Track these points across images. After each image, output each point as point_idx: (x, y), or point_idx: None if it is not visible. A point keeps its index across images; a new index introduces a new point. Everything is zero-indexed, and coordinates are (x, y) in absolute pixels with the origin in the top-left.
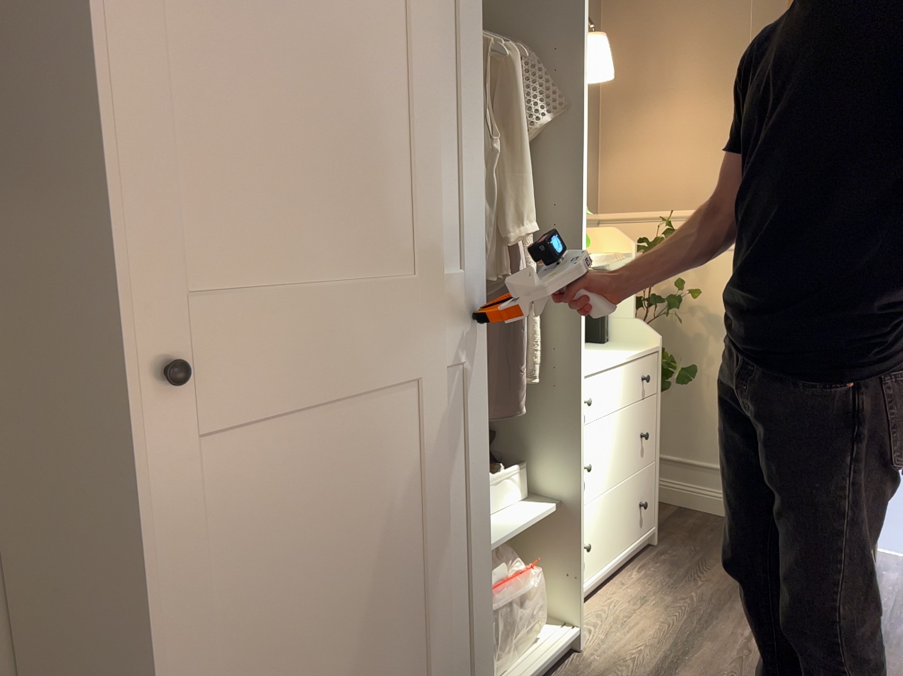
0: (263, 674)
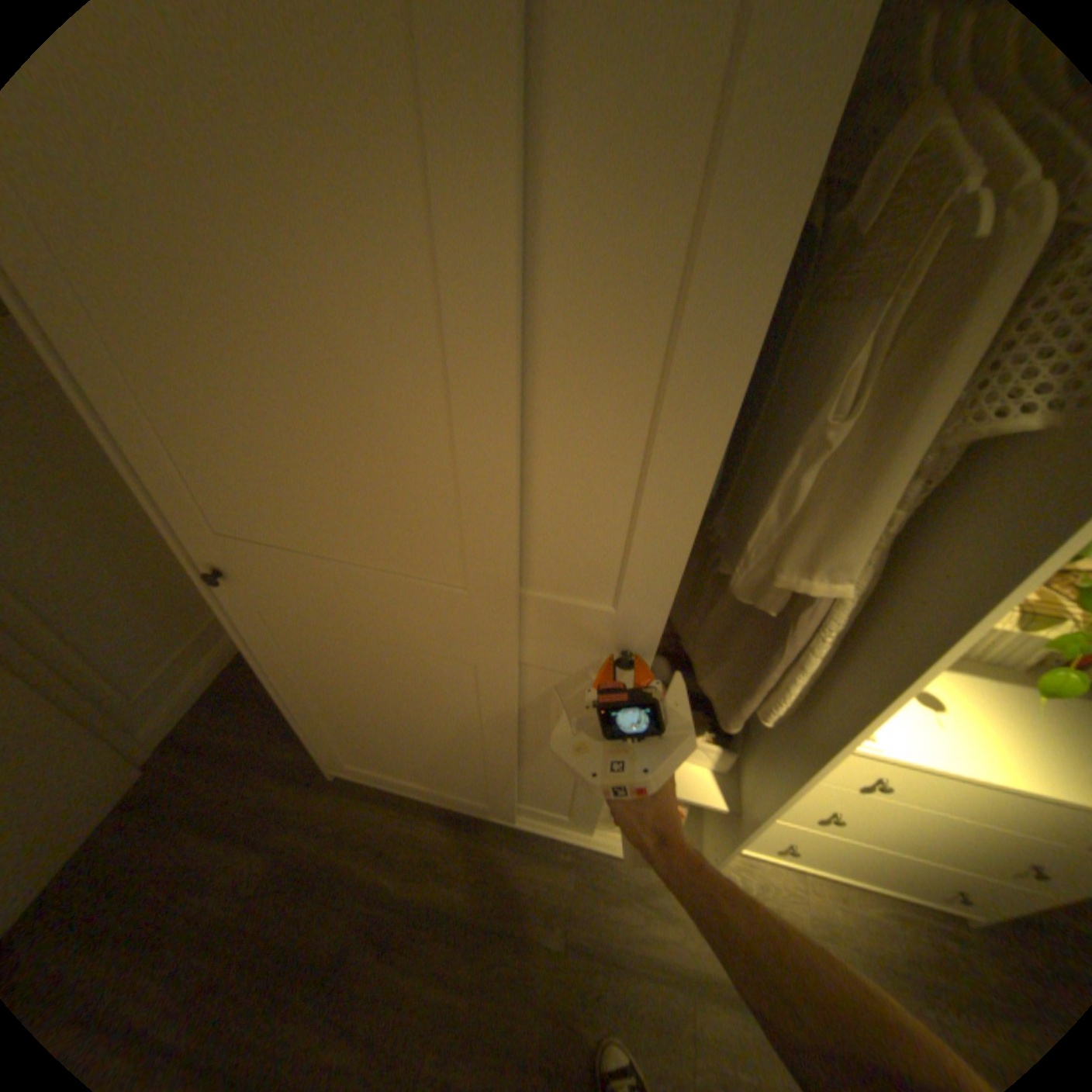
0: (323, 722)
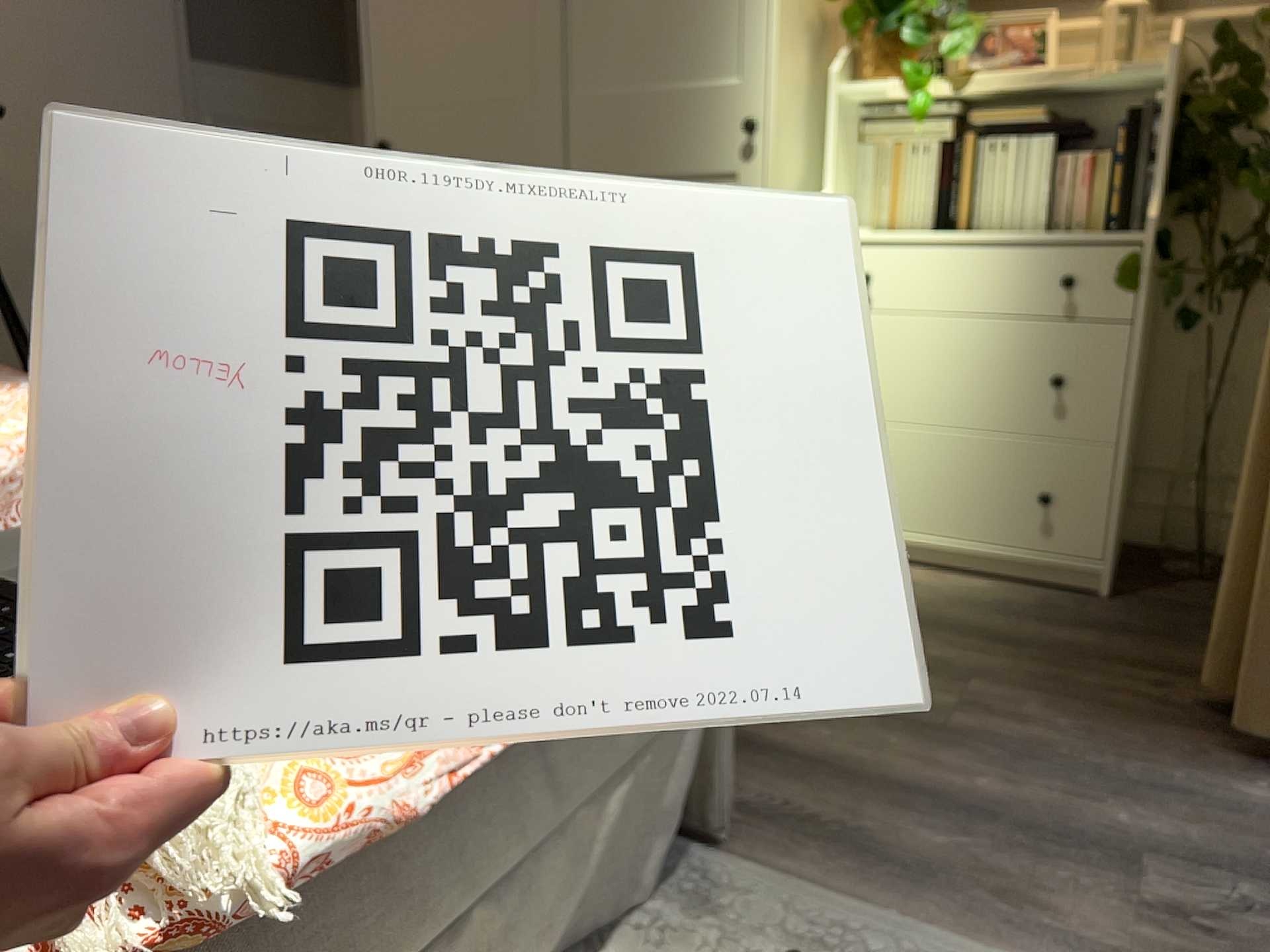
0: None
